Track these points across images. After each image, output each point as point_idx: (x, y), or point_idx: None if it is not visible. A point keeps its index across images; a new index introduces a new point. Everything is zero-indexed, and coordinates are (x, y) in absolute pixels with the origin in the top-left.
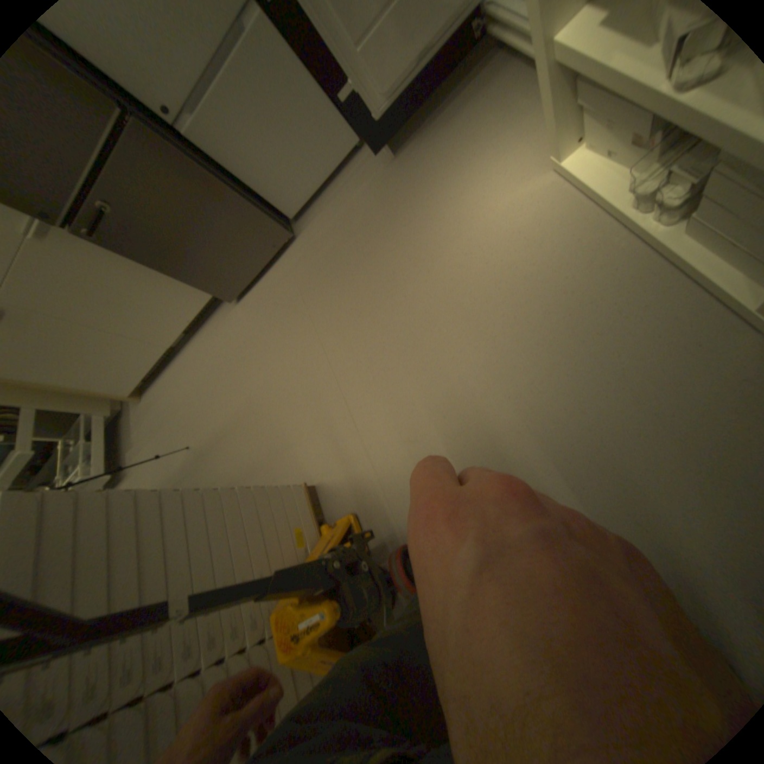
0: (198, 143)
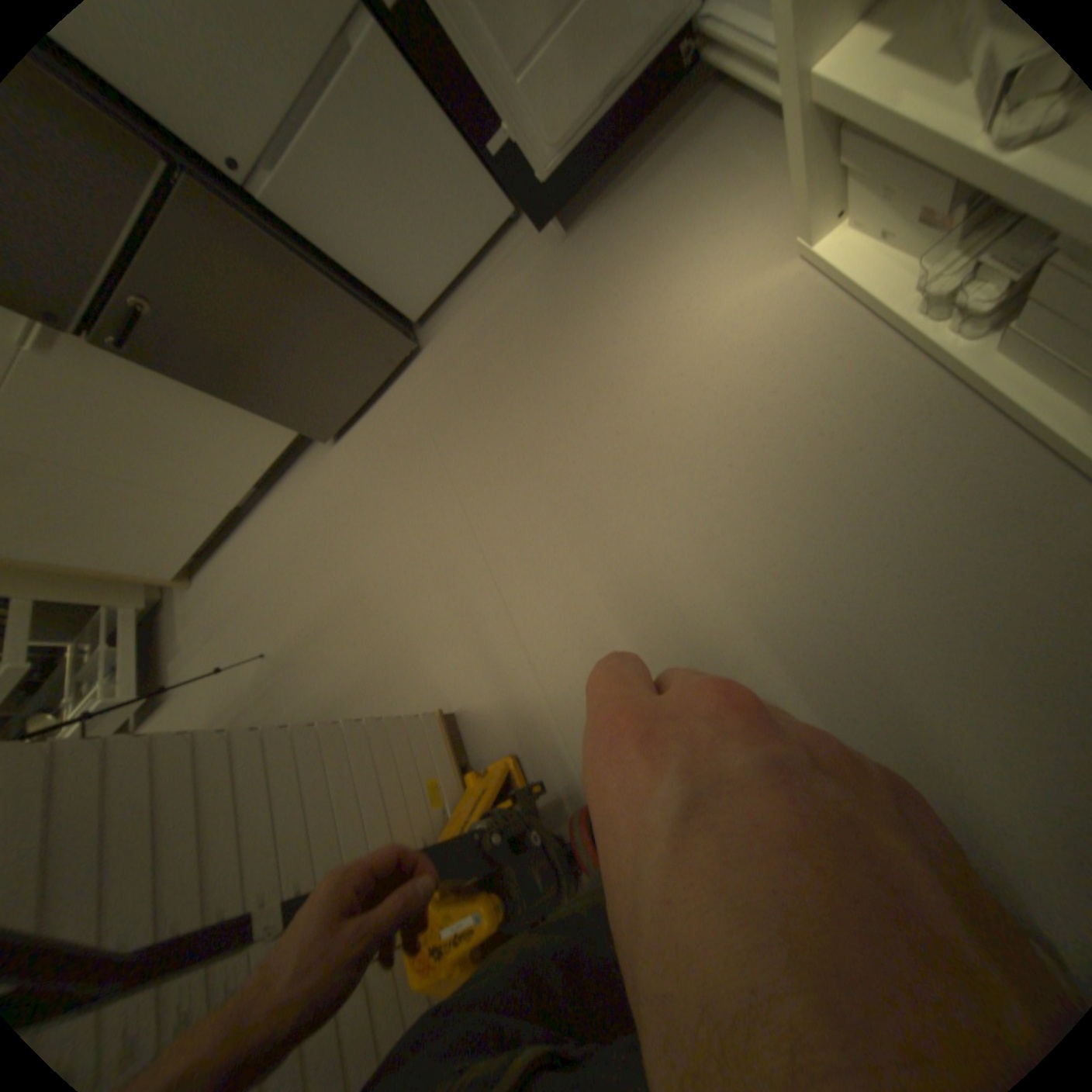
0: (280, 212)
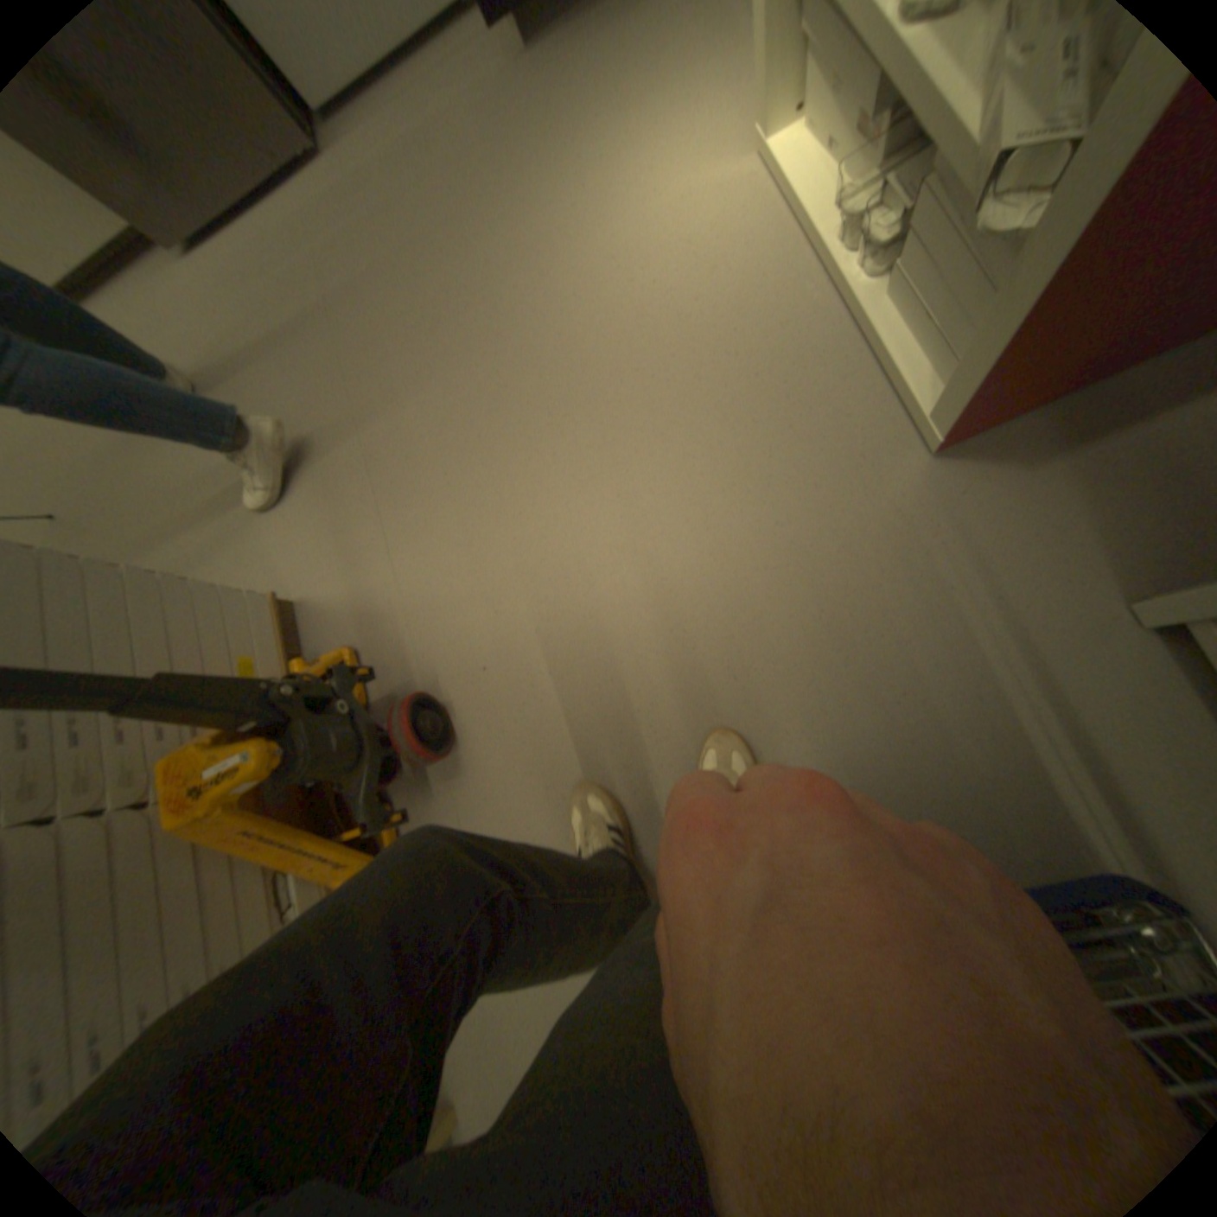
0: None
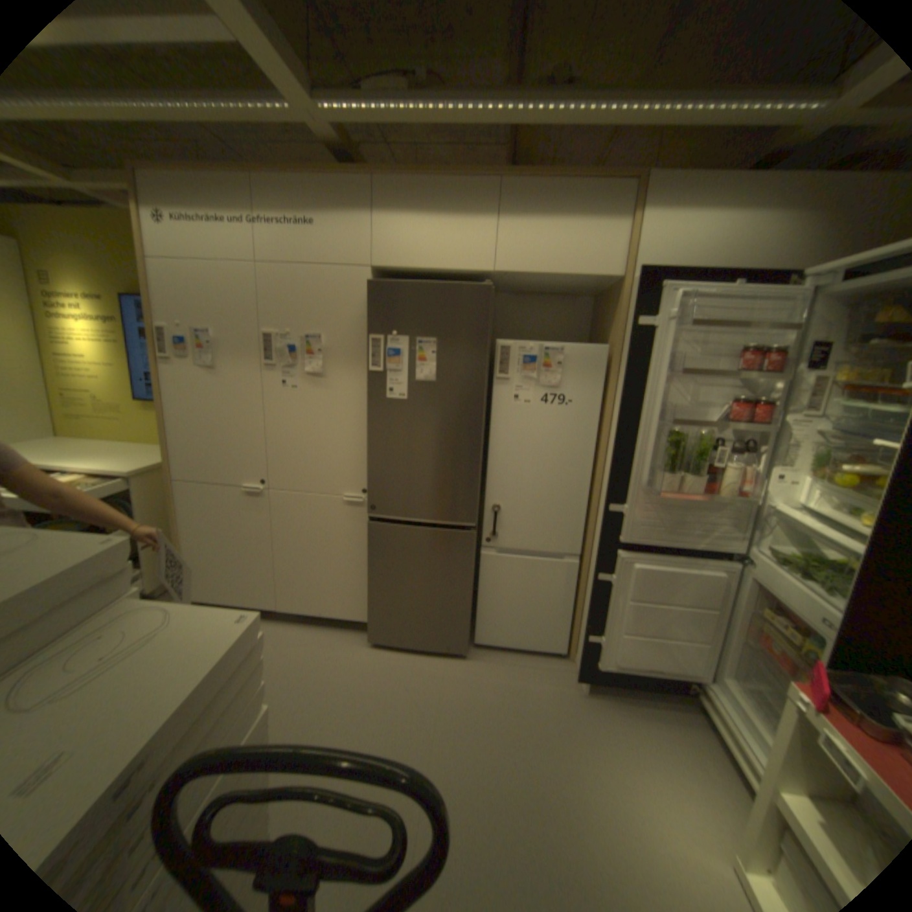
0: (480, 561)
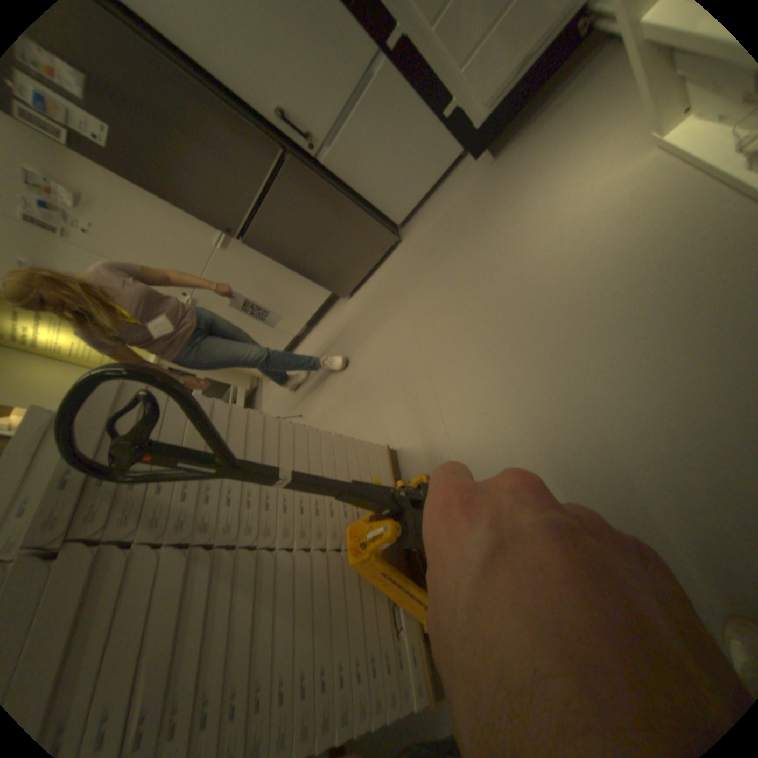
0: (331, 168)
